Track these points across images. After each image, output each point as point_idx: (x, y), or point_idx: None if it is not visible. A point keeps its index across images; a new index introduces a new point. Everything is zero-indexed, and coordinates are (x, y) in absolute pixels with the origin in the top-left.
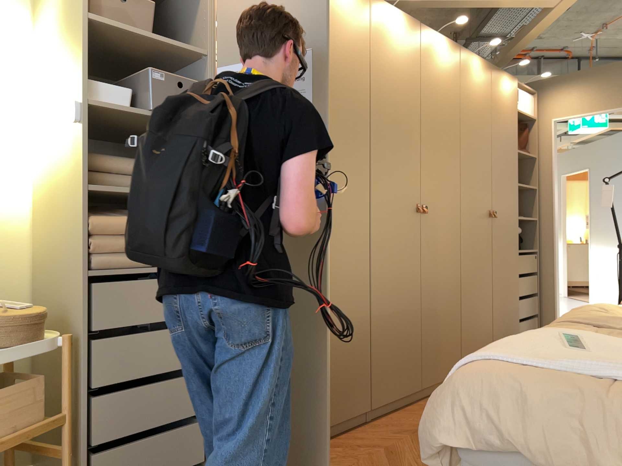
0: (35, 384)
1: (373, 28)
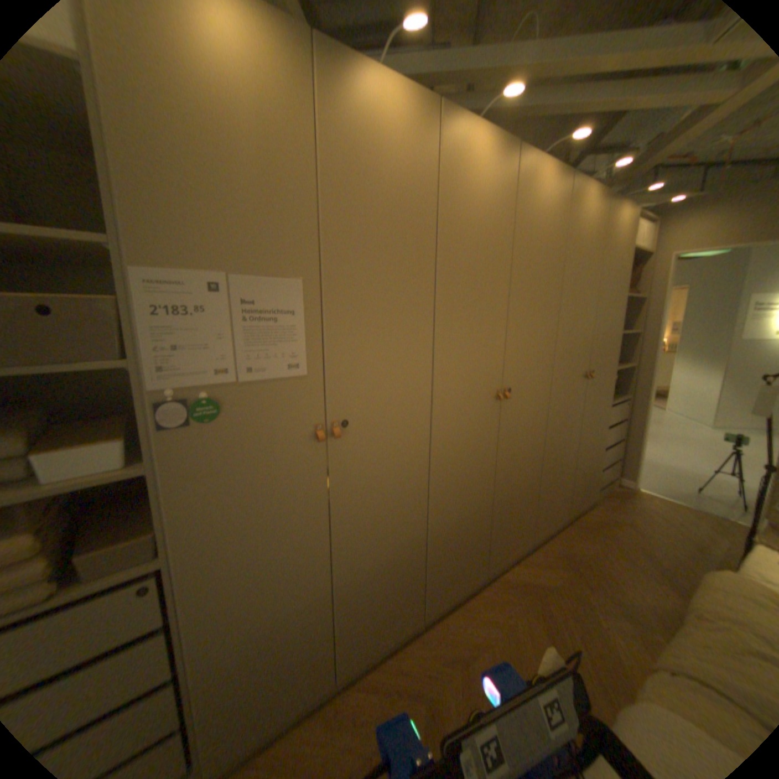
0: None
1: (442, 159)
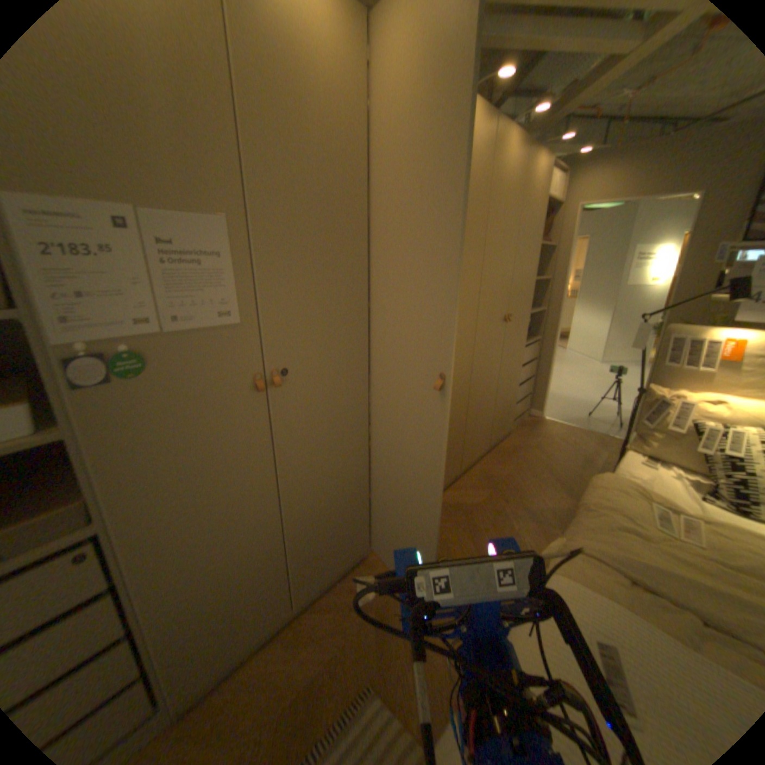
0: None
1: (372, 86)
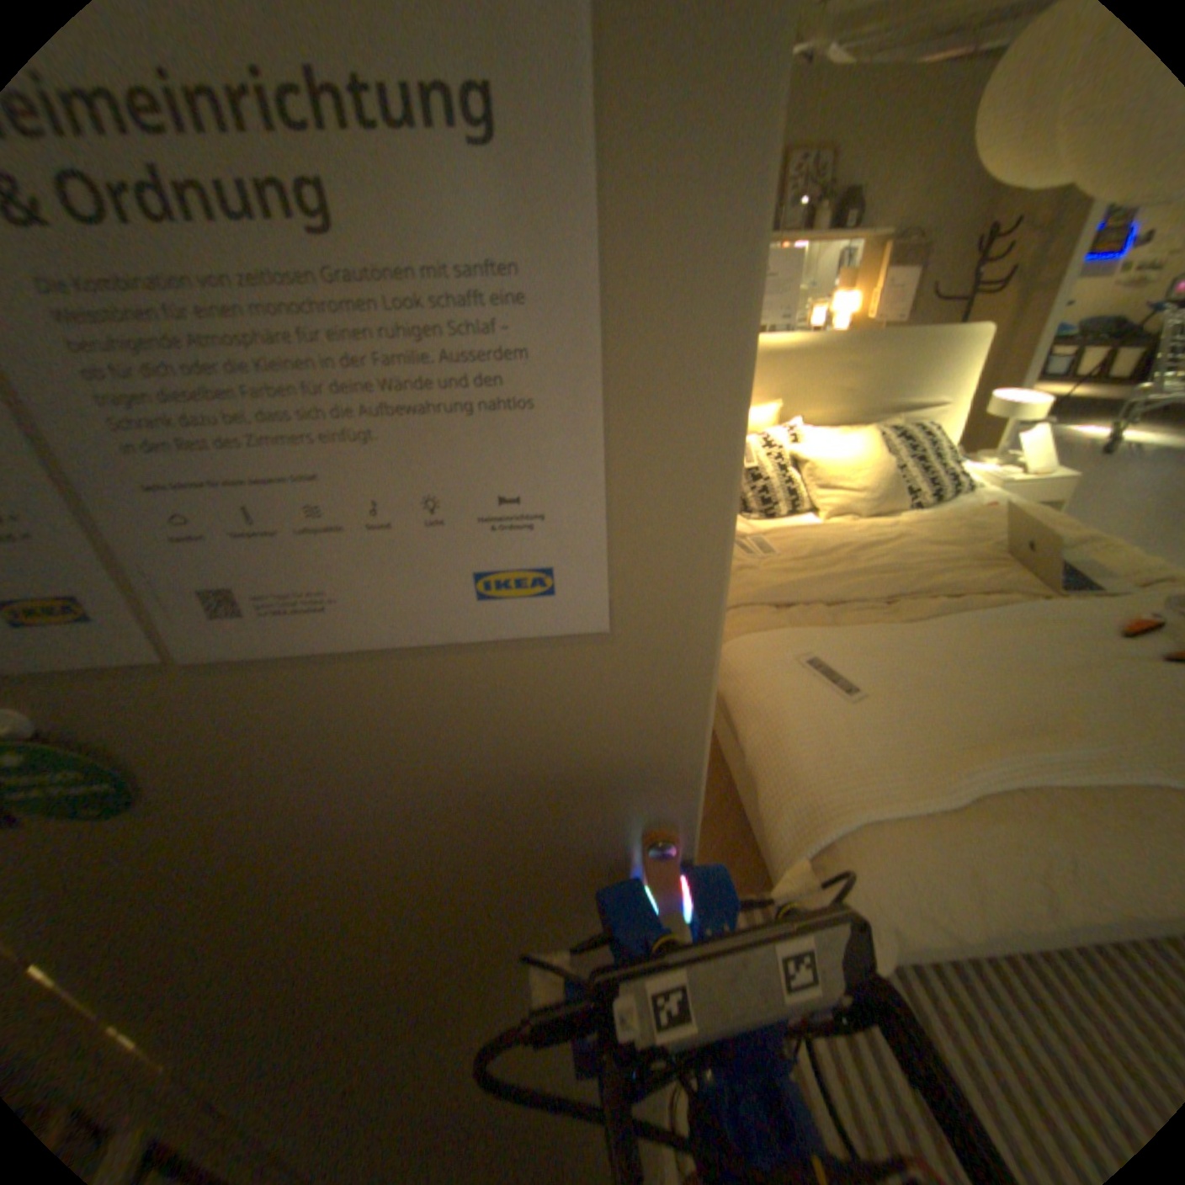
0: None
1: None
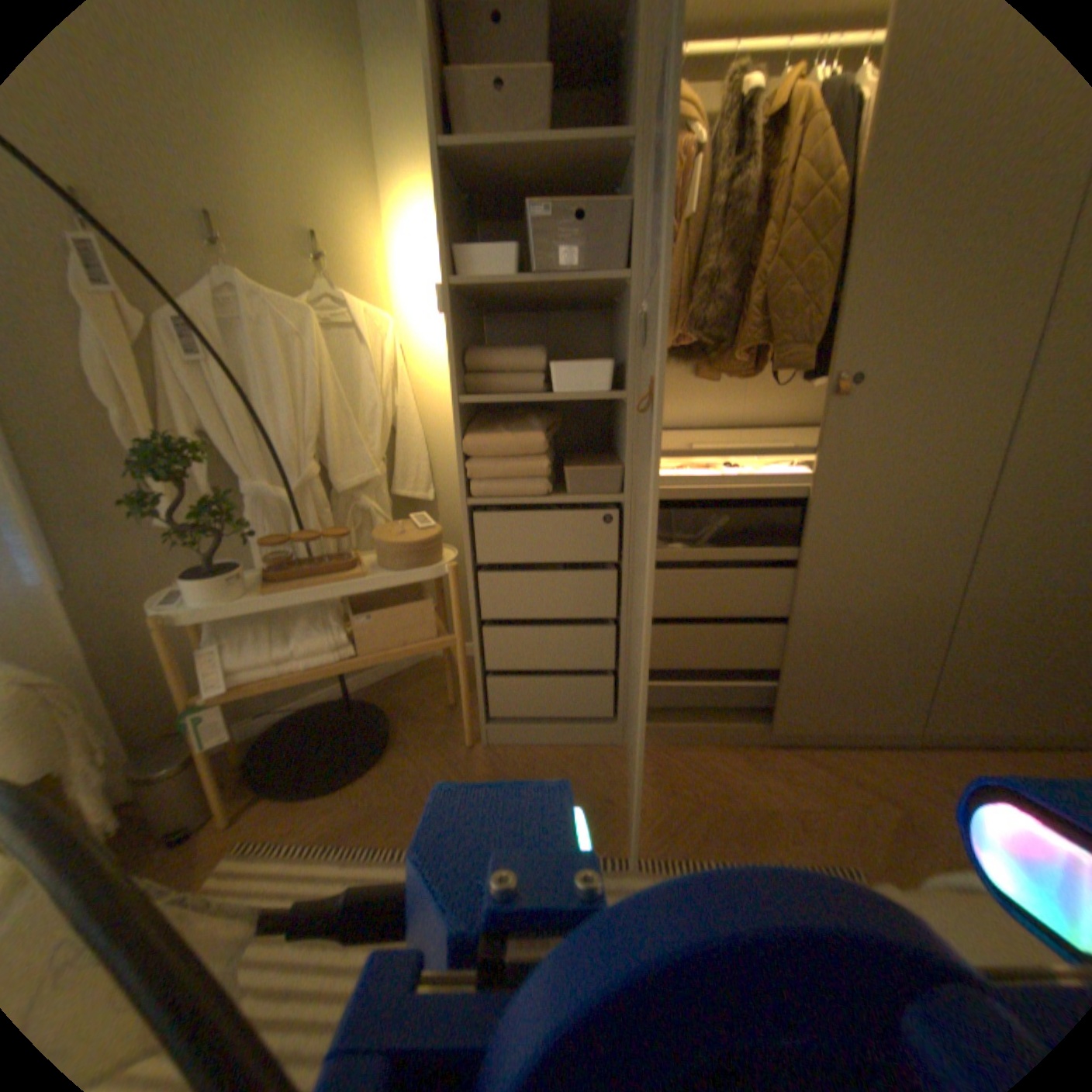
0: (424, 603)
1: None
